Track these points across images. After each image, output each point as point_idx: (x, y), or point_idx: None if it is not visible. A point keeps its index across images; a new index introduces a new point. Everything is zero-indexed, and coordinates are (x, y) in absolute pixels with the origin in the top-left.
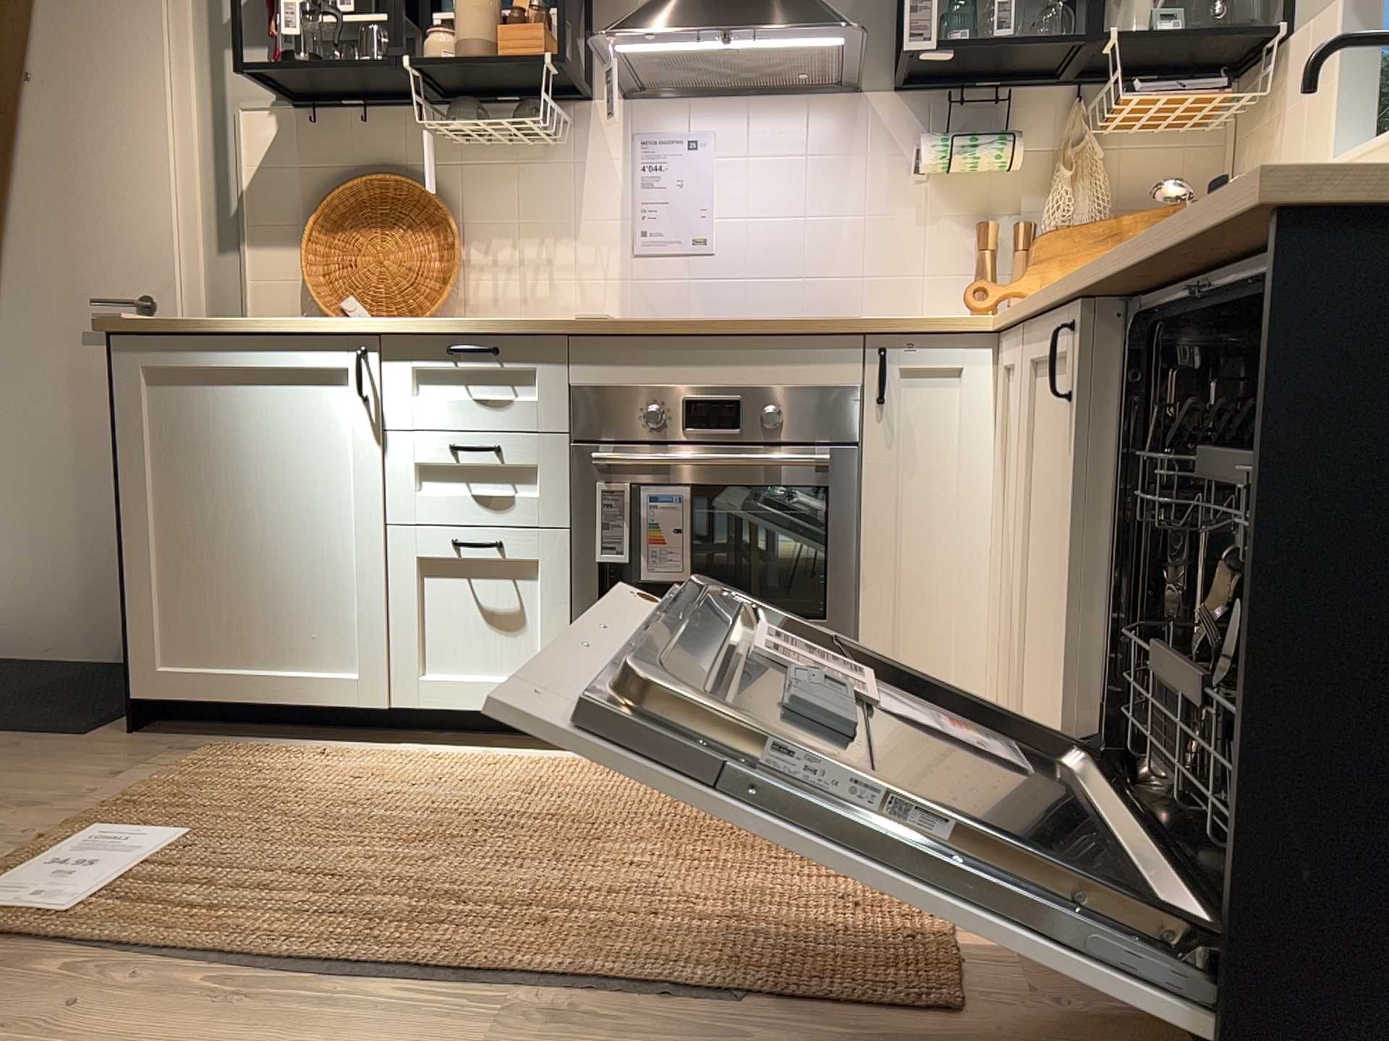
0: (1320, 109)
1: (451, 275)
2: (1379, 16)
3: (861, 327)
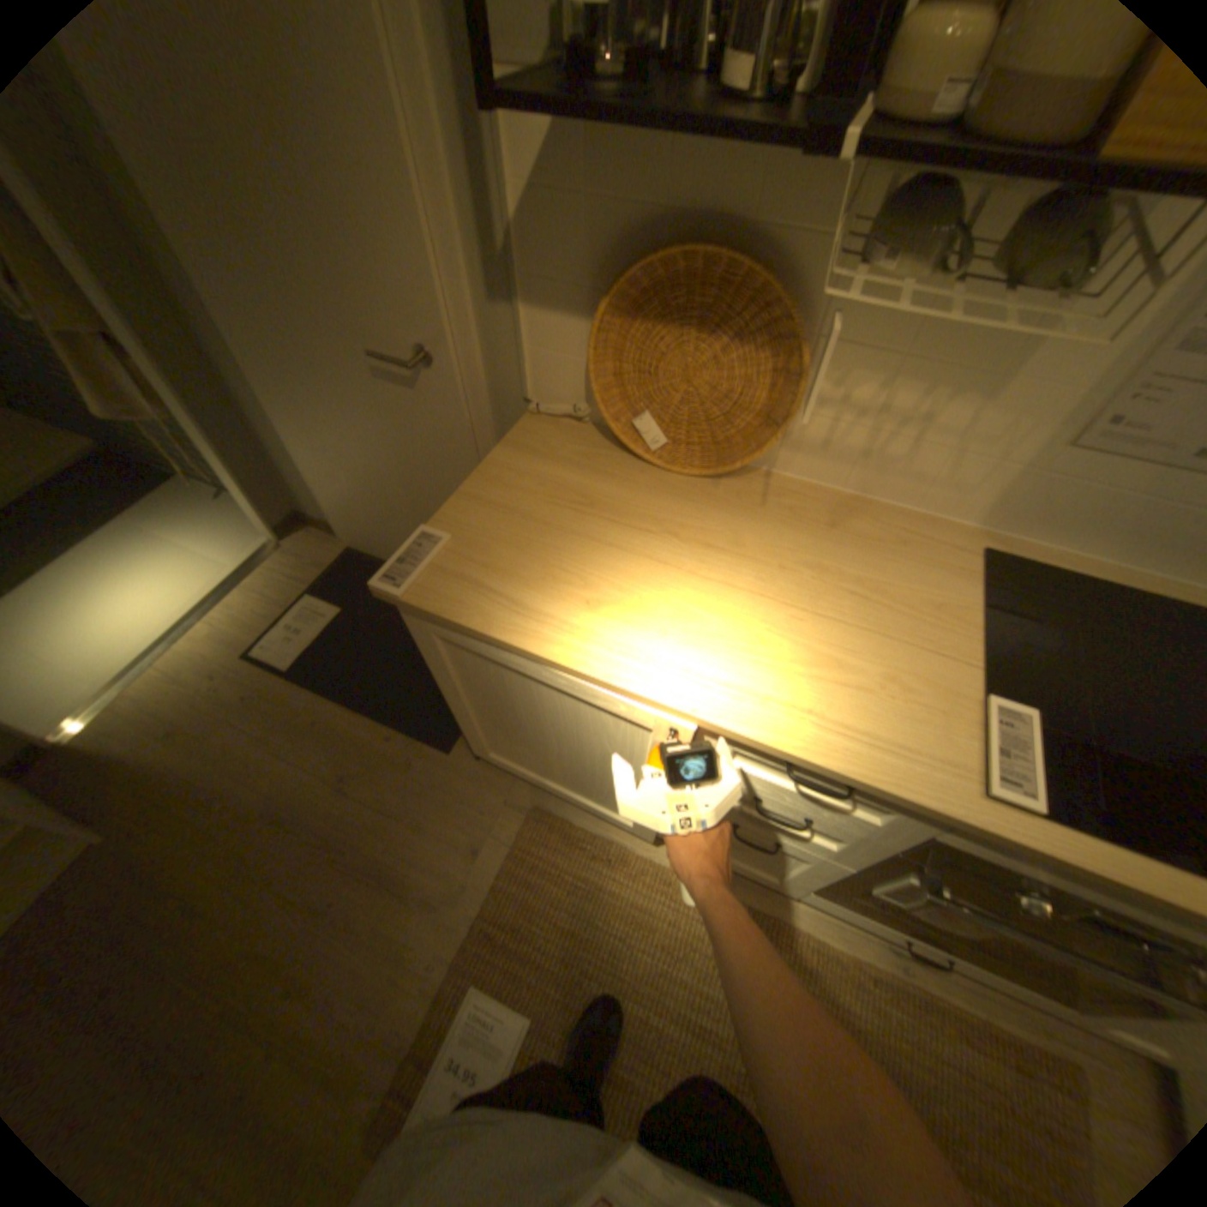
0: None
1: (784, 422)
2: None
3: None
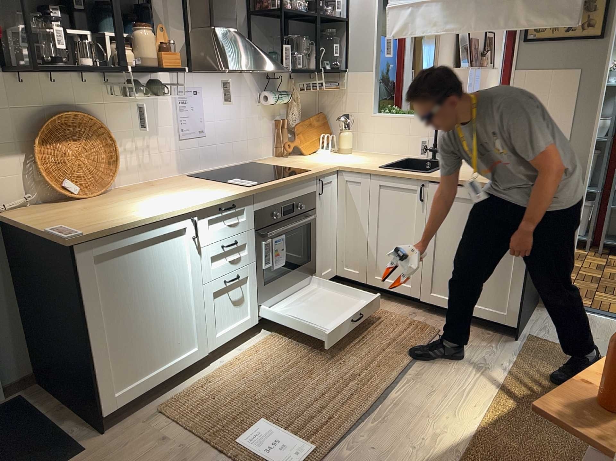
0: (367, 98)
1: (117, 161)
2: (379, 77)
3: (317, 174)
